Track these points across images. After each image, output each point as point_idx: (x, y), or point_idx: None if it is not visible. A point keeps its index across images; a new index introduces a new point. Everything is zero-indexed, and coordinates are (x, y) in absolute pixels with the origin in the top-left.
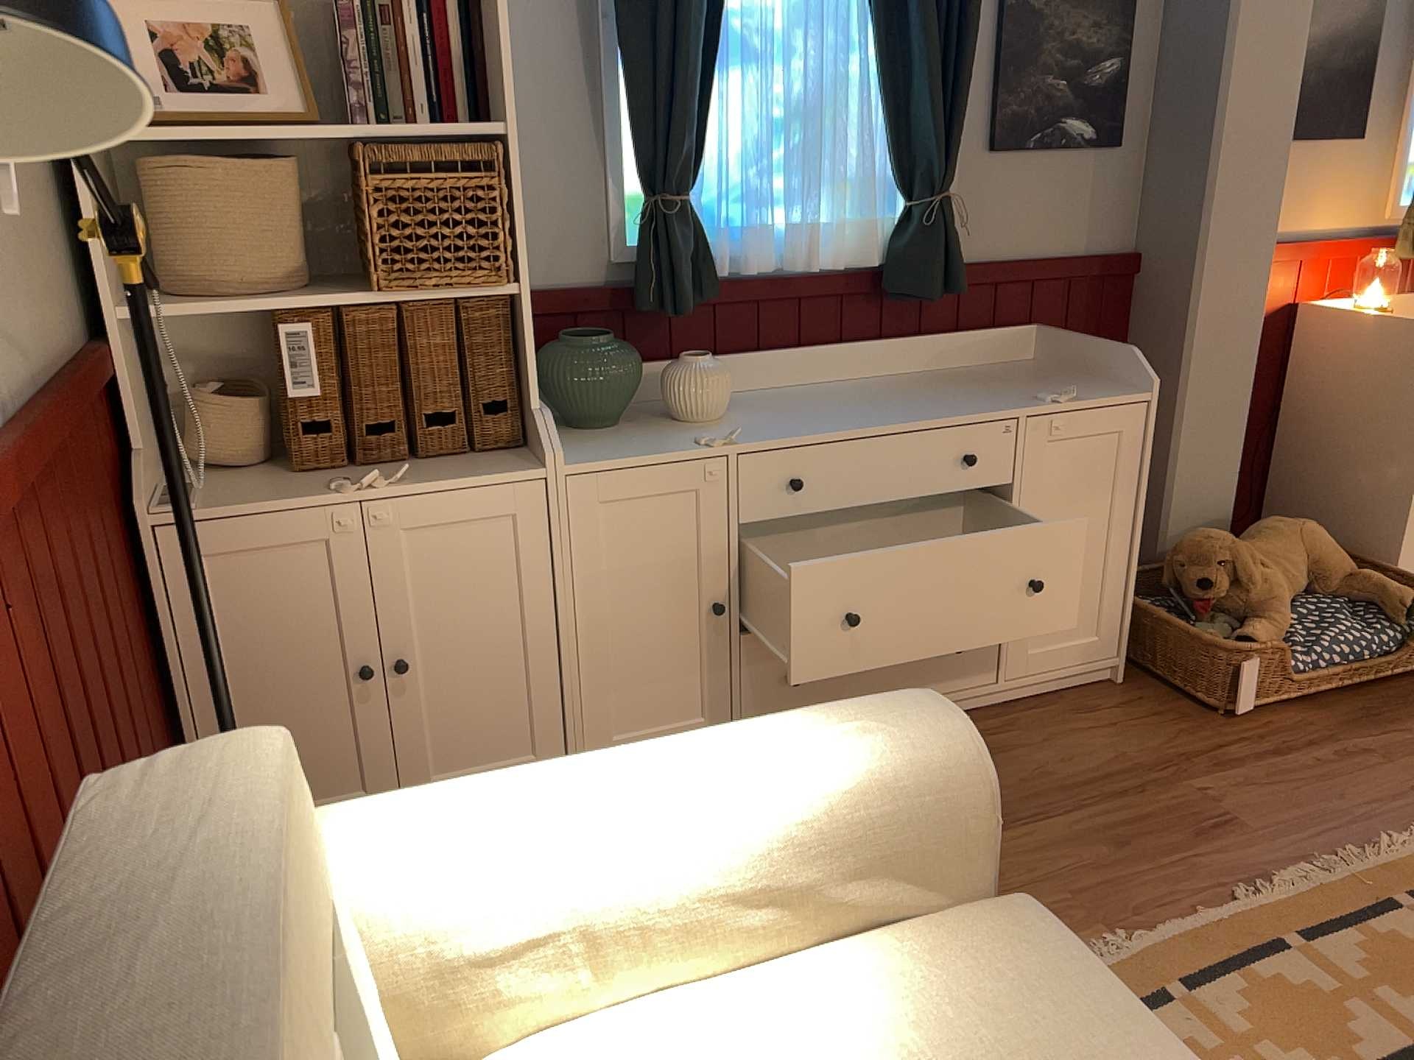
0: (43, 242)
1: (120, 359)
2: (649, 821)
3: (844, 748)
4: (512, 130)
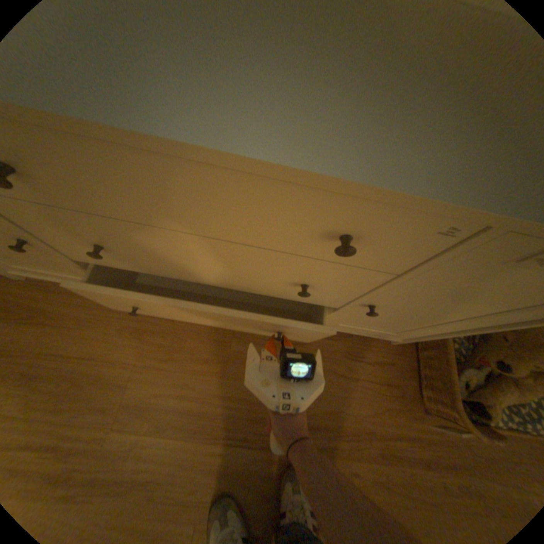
0: None
1: None
2: None
3: None
4: None
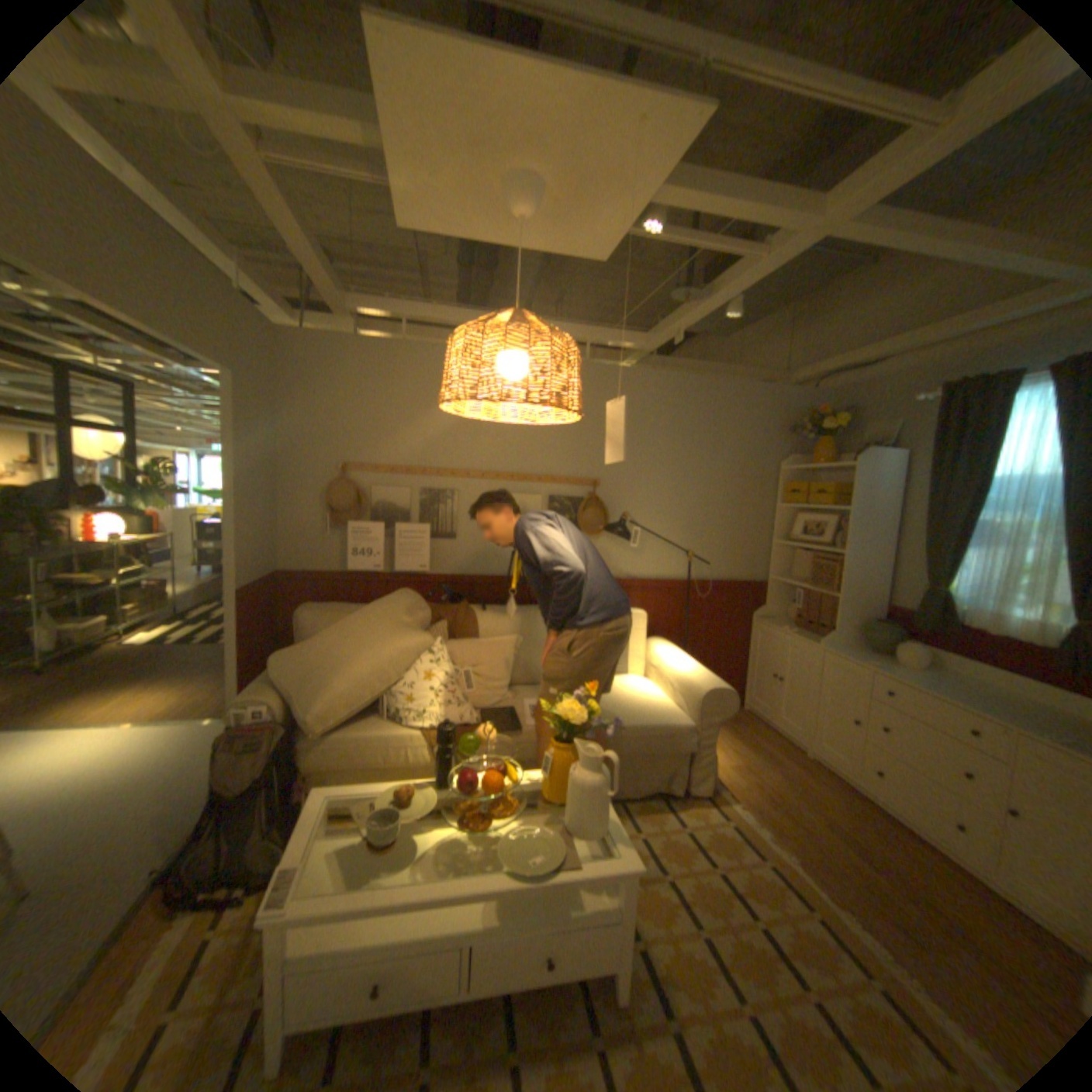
0: (751, 558)
1: (769, 585)
2: (674, 663)
3: (700, 676)
4: (853, 553)
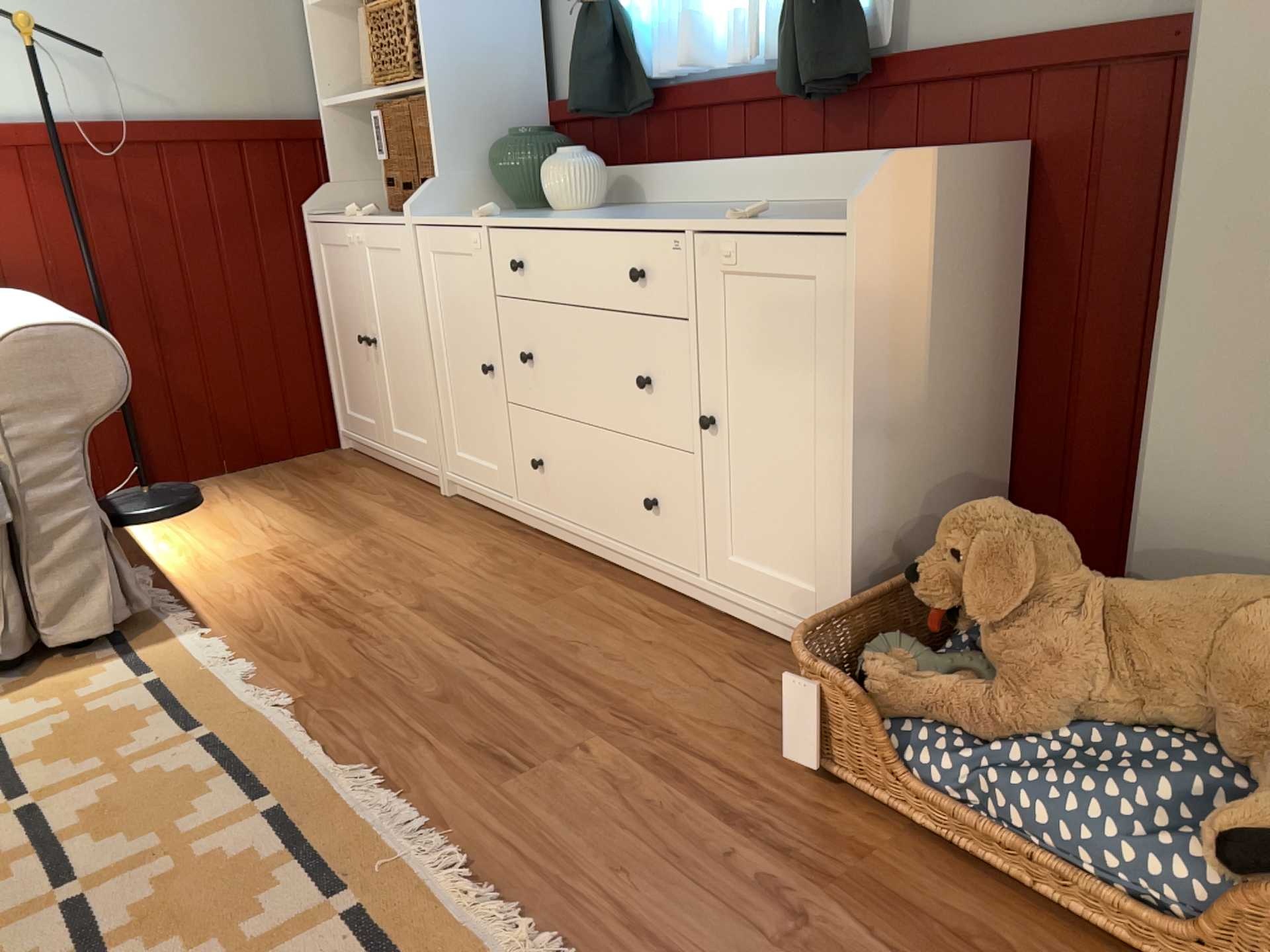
0: (261, 62)
1: (327, 132)
2: None
3: (13, 320)
4: None
